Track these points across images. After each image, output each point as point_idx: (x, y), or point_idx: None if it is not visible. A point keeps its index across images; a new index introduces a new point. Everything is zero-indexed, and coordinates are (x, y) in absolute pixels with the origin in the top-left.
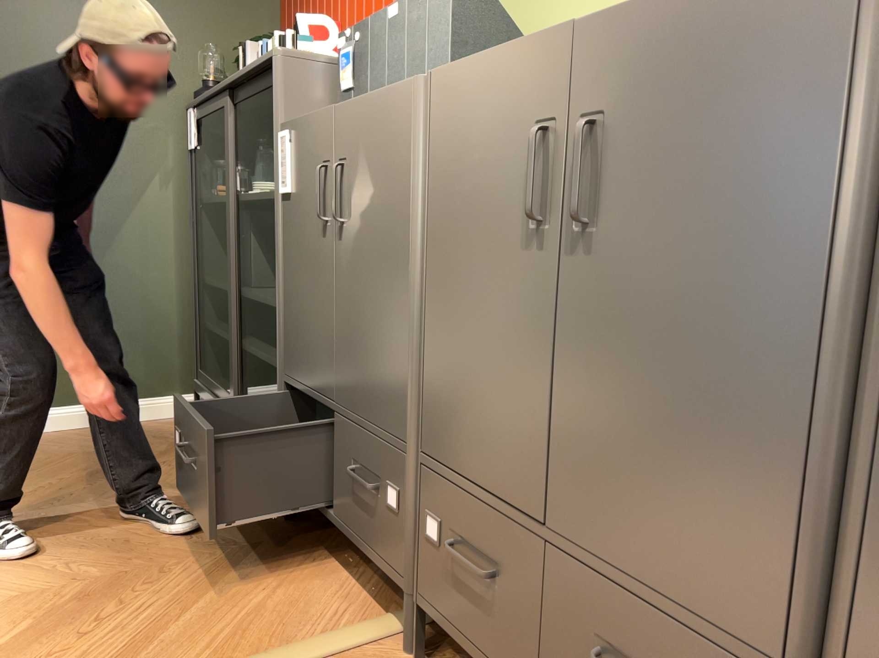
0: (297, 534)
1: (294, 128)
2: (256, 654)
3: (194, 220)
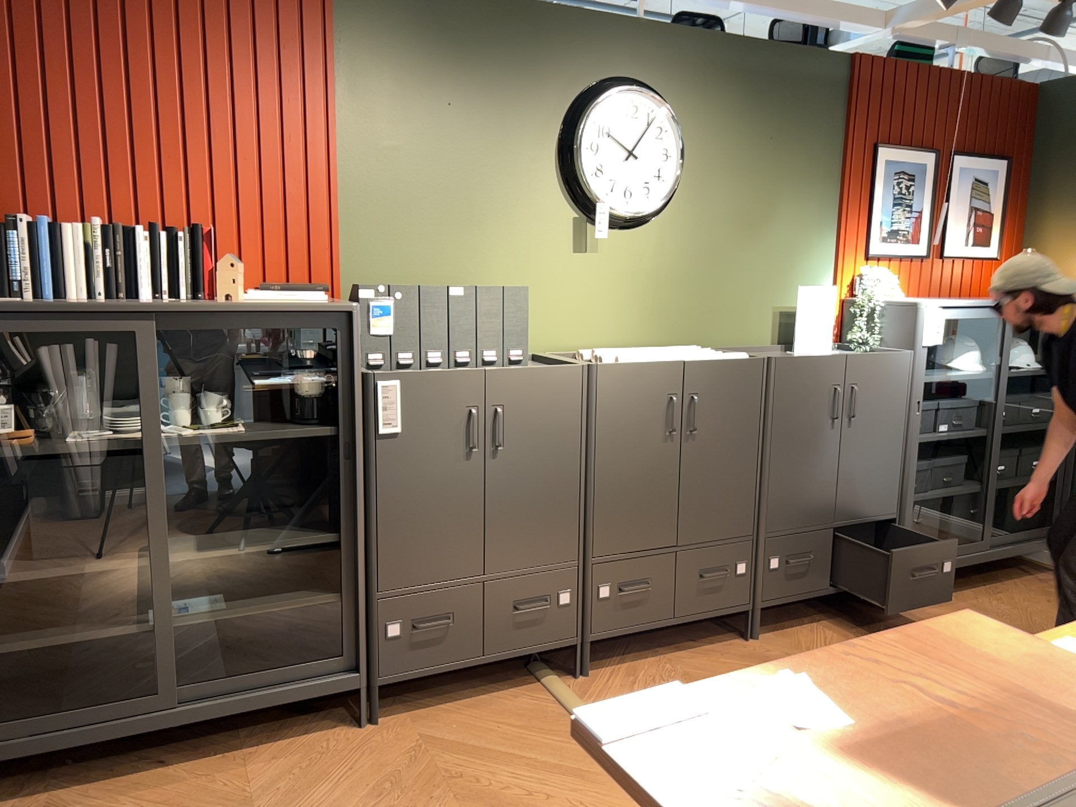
0: (408, 718)
1: (405, 378)
2: None
3: None
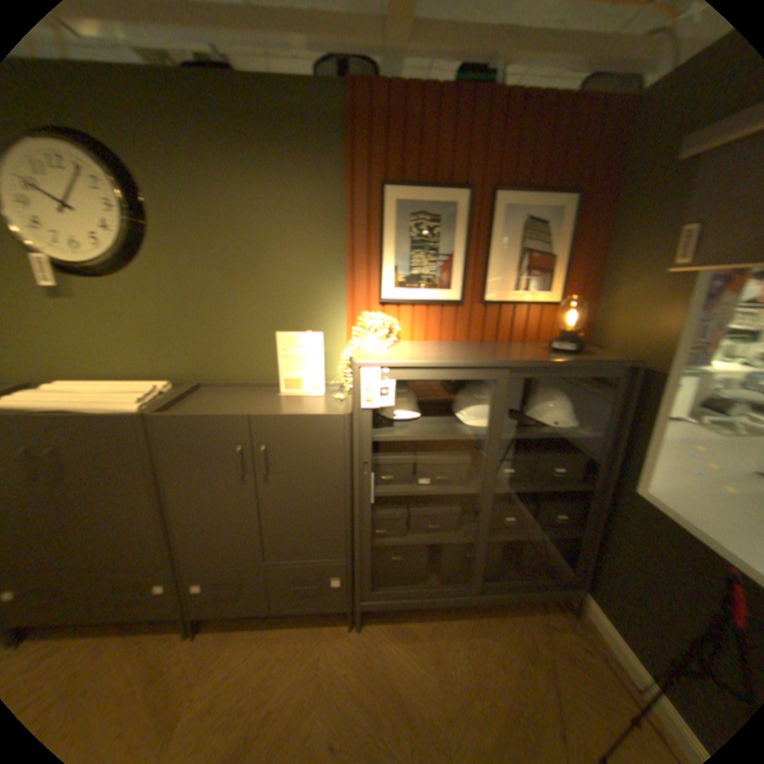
0: None
1: None
2: None
3: None
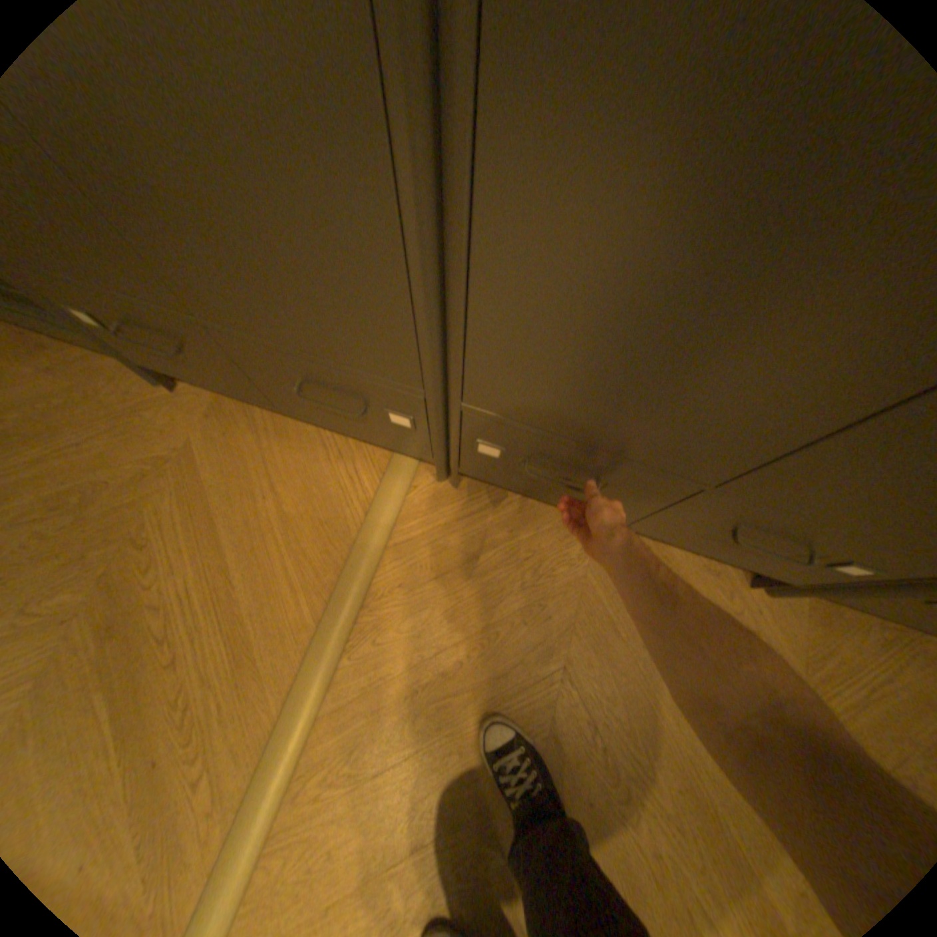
0: (208, 406)
1: None
2: (338, 568)
3: None
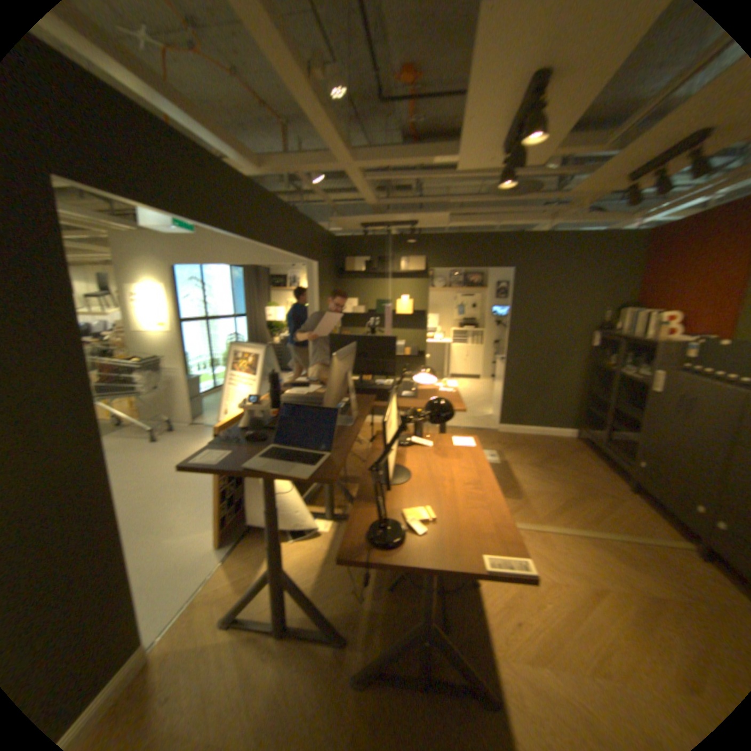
0: (641, 502)
1: (667, 372)
2: (641, 537)
3: (590, 370)
